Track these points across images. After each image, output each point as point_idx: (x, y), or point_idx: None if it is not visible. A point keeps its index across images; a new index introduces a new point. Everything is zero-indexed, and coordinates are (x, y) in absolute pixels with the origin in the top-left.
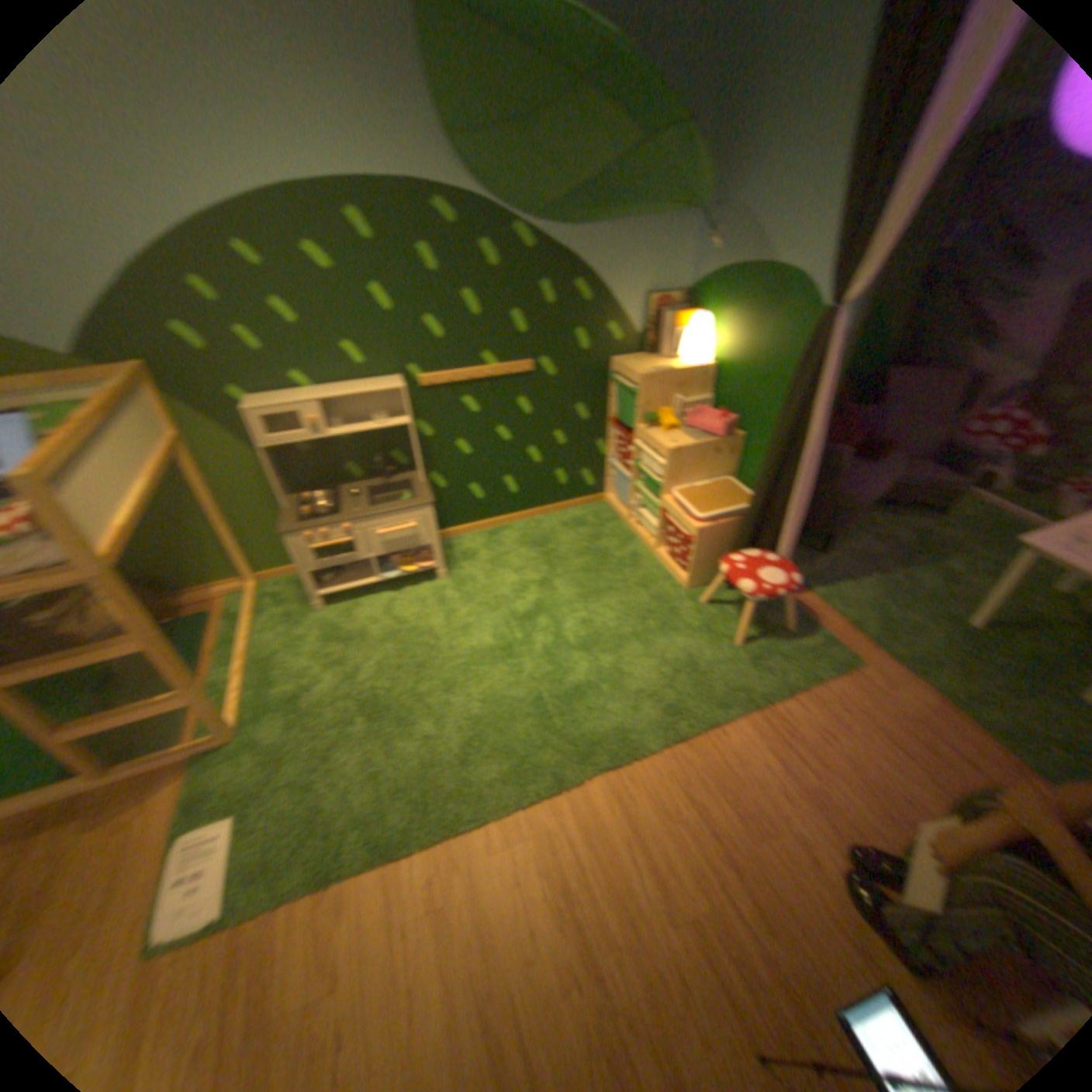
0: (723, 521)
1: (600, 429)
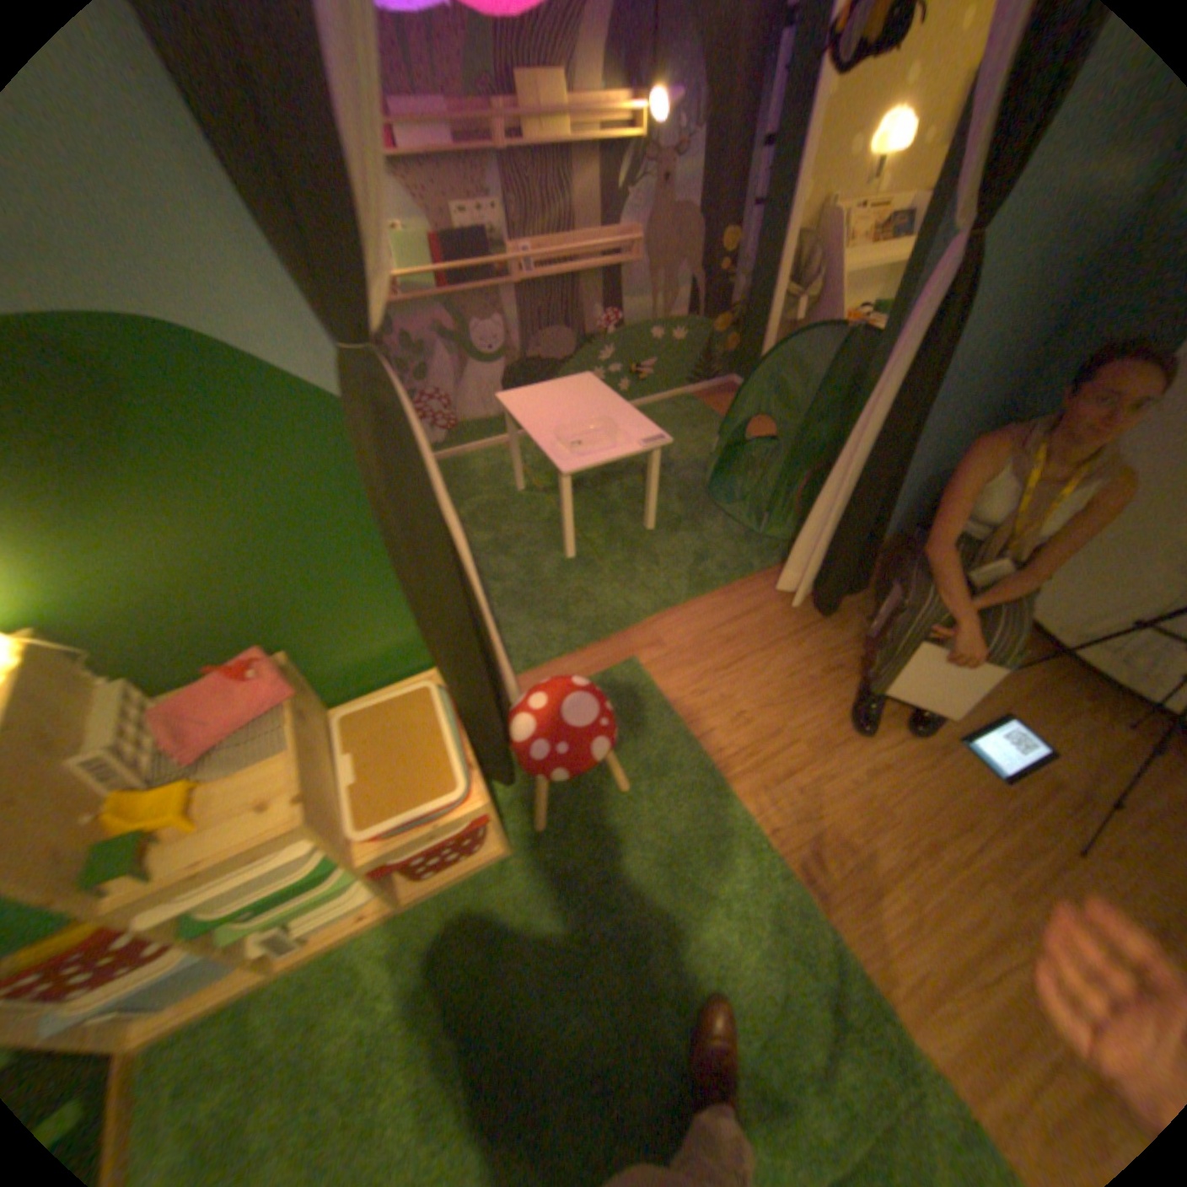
0: (467, 747)
1: None
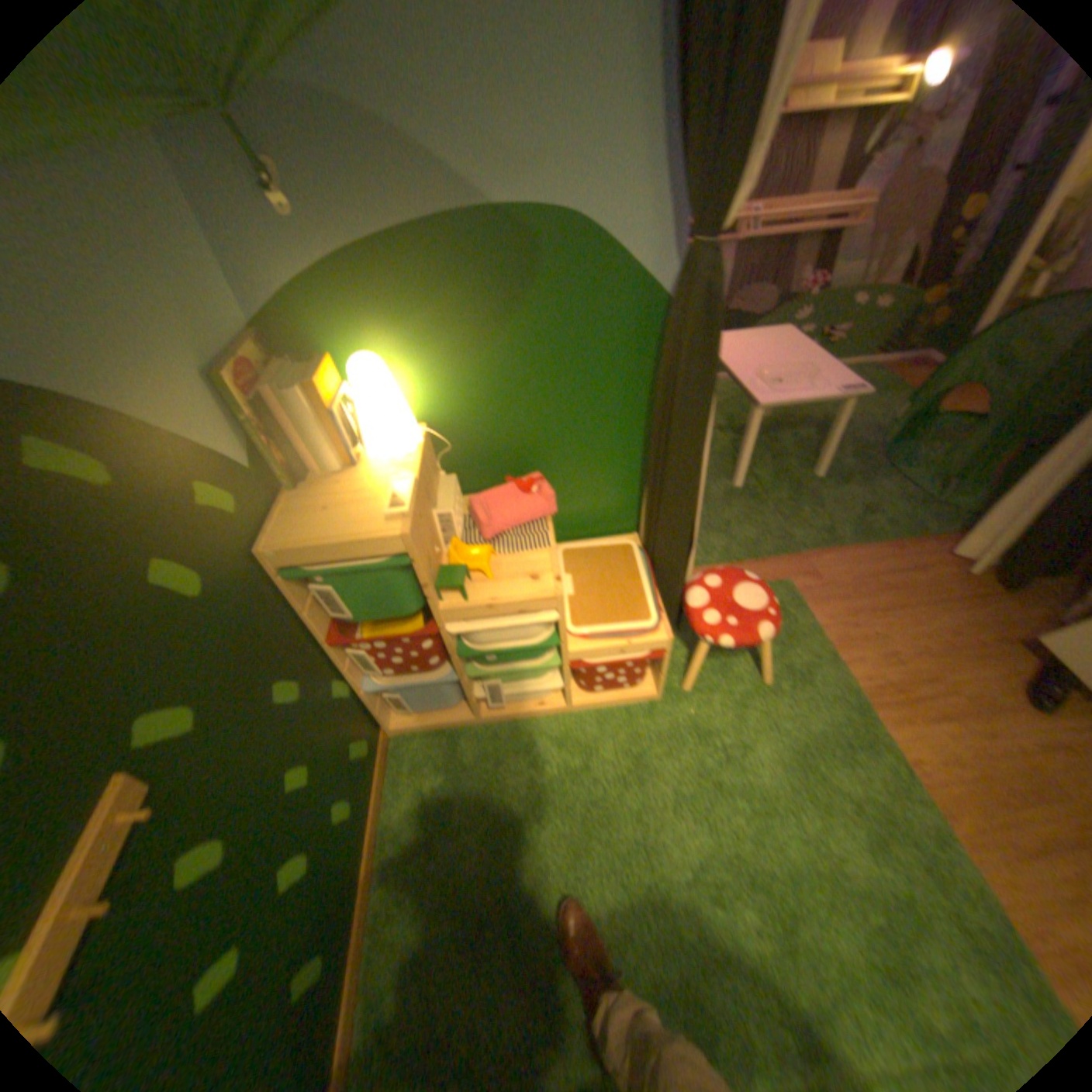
0: (657, 596)
1: (323, 668)
